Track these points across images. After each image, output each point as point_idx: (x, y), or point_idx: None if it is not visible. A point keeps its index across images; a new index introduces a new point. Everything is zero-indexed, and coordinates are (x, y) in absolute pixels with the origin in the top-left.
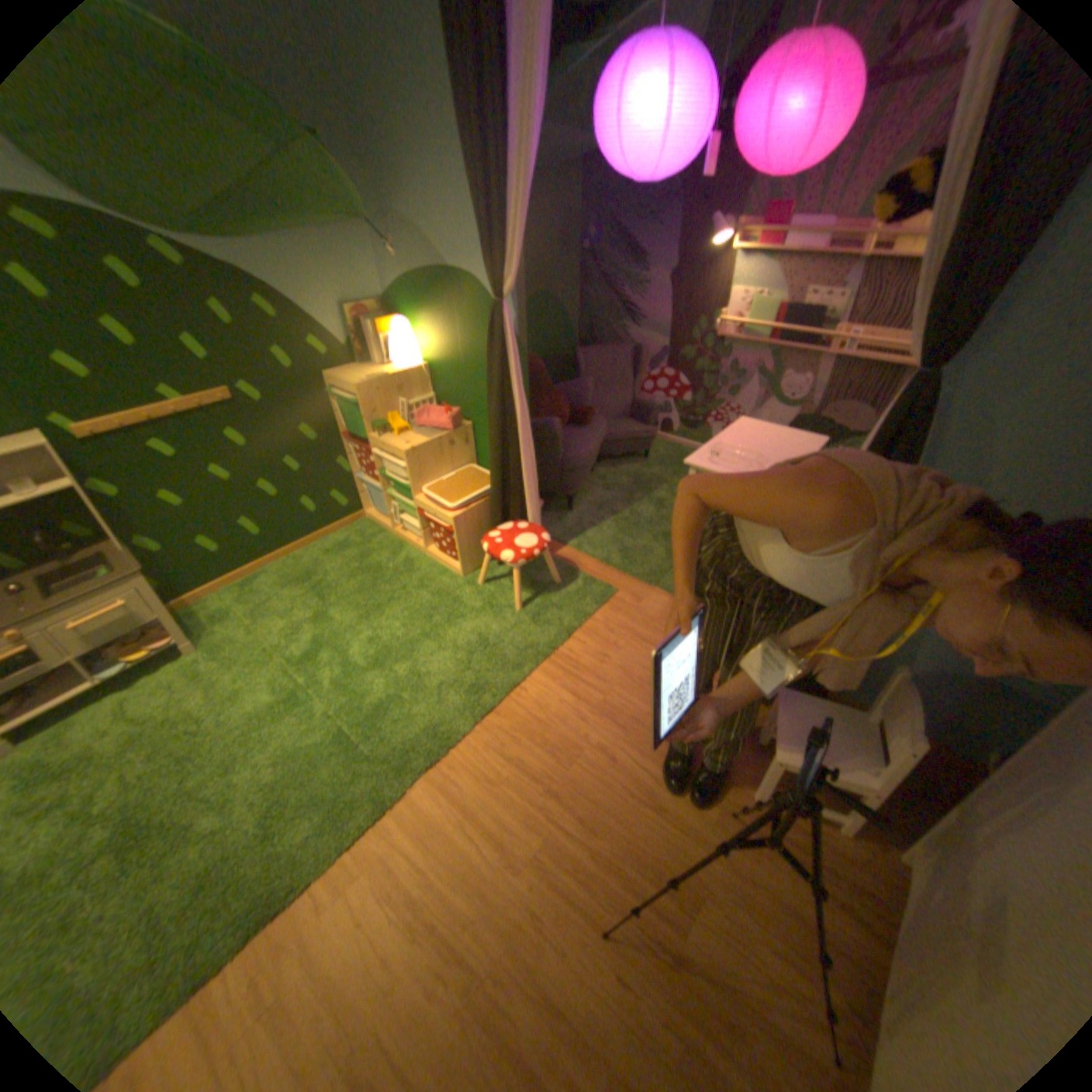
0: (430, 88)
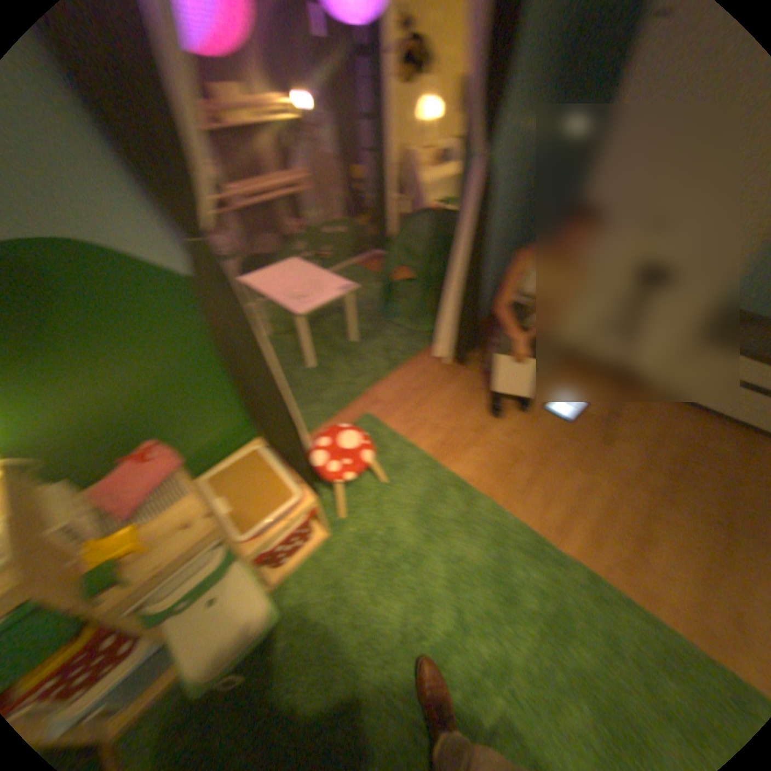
0: None
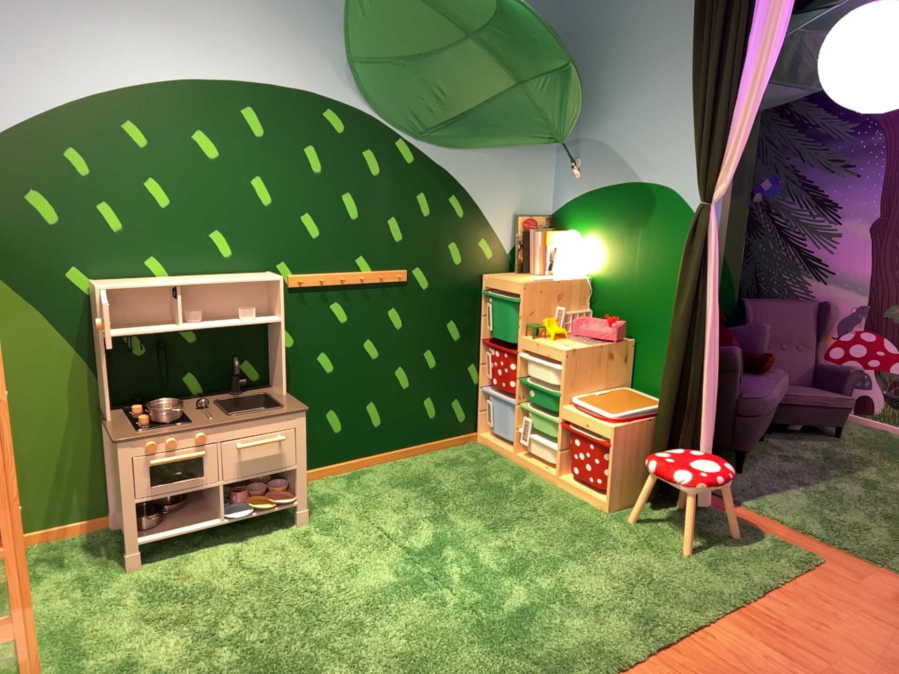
0: (659, 43)
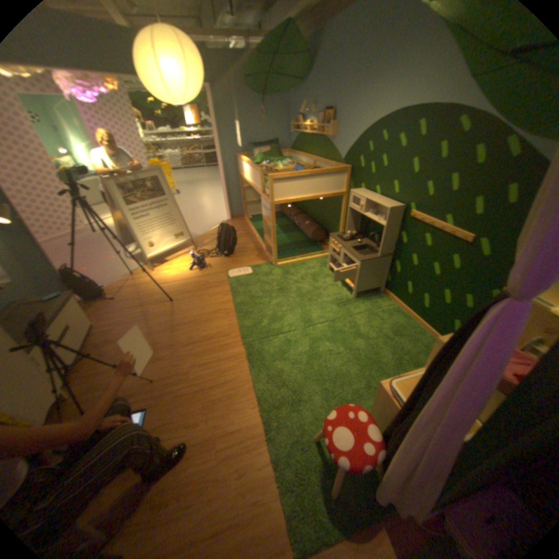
0: None
